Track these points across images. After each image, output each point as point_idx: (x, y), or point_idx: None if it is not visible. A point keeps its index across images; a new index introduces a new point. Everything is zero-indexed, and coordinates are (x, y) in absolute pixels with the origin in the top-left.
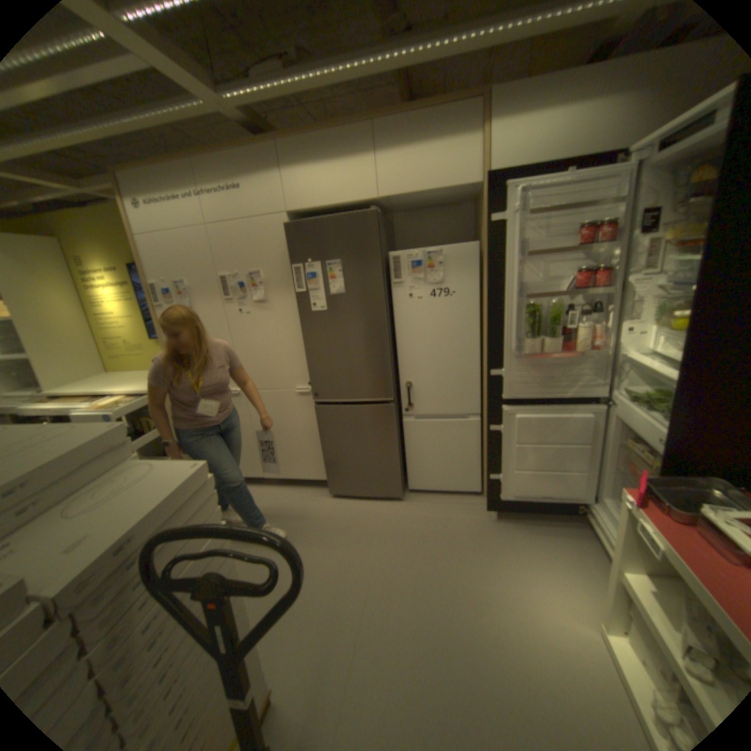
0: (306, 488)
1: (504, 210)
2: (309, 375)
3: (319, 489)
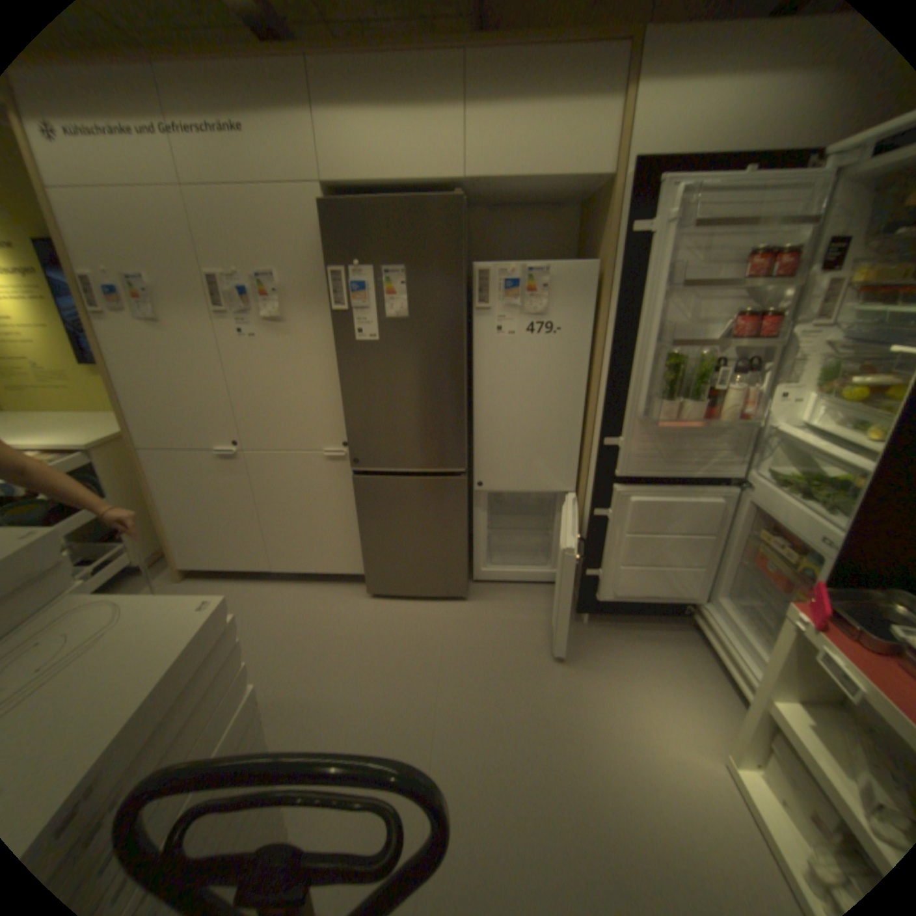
0: (334, 584)
1: (653, 216)
2: (346, 431)
3: (352, 585)
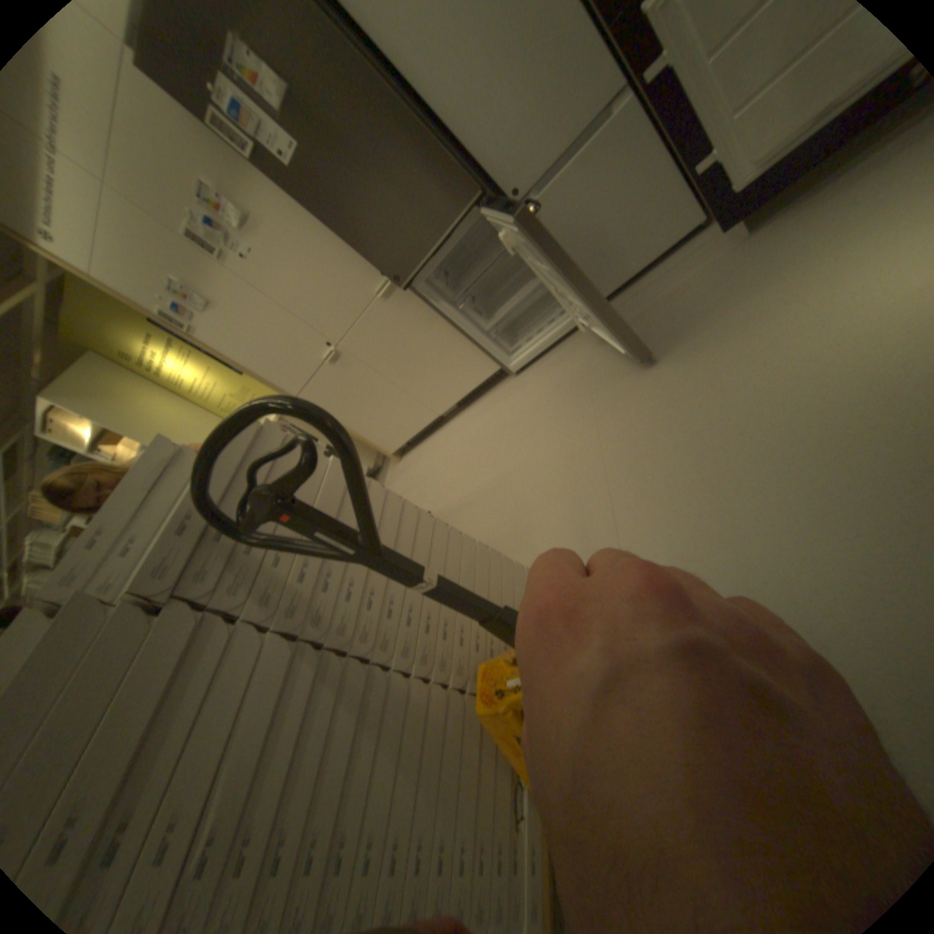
0: (488, 392)
1: None
2: (373, 261)
3: (500, 383)
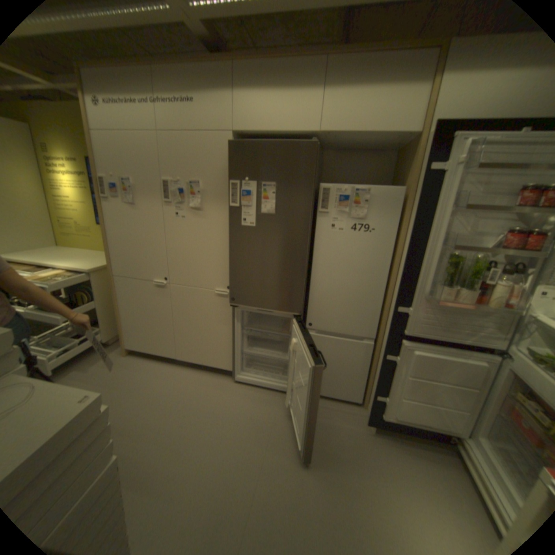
0: (211, 373)
1: (446, 159)
2: (230, 279)
3: (222, 376)
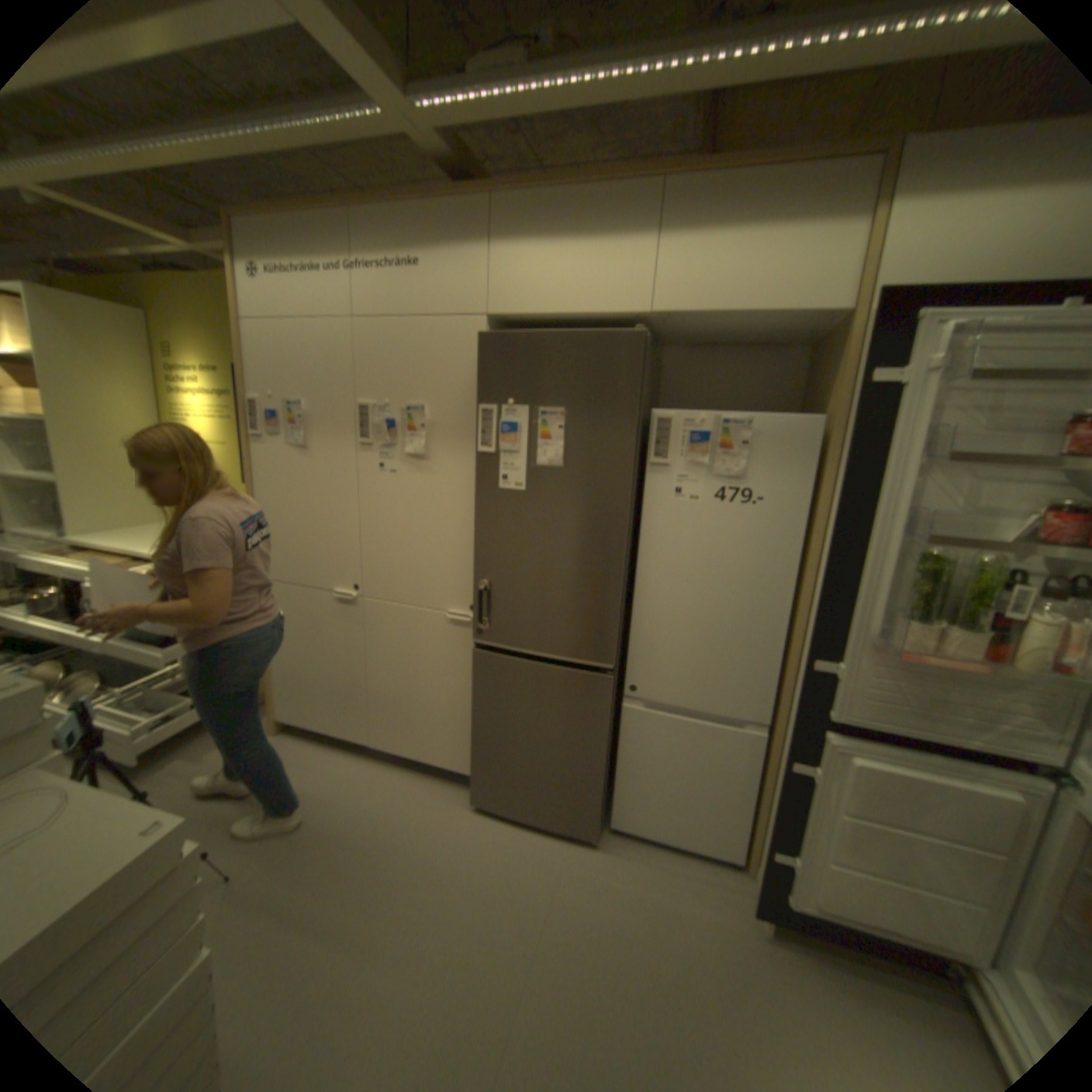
0: (434, 781)
1: (904, 363)
2: (475, 593)
3: (455, 788)
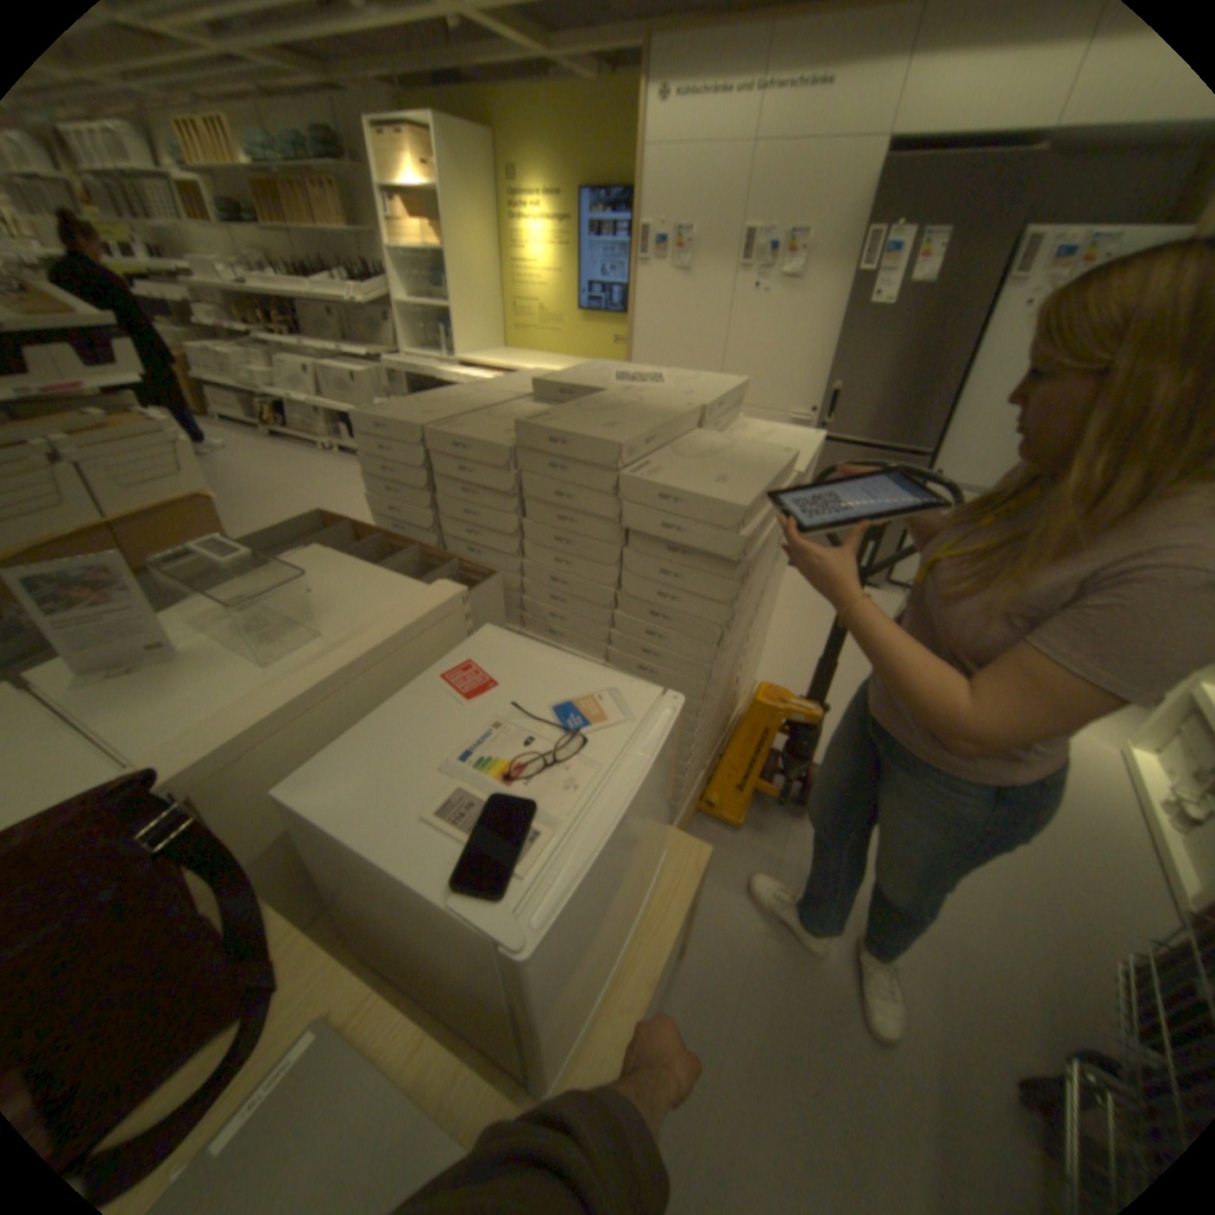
0: None
1: None
2: (820, 398)
3: None
